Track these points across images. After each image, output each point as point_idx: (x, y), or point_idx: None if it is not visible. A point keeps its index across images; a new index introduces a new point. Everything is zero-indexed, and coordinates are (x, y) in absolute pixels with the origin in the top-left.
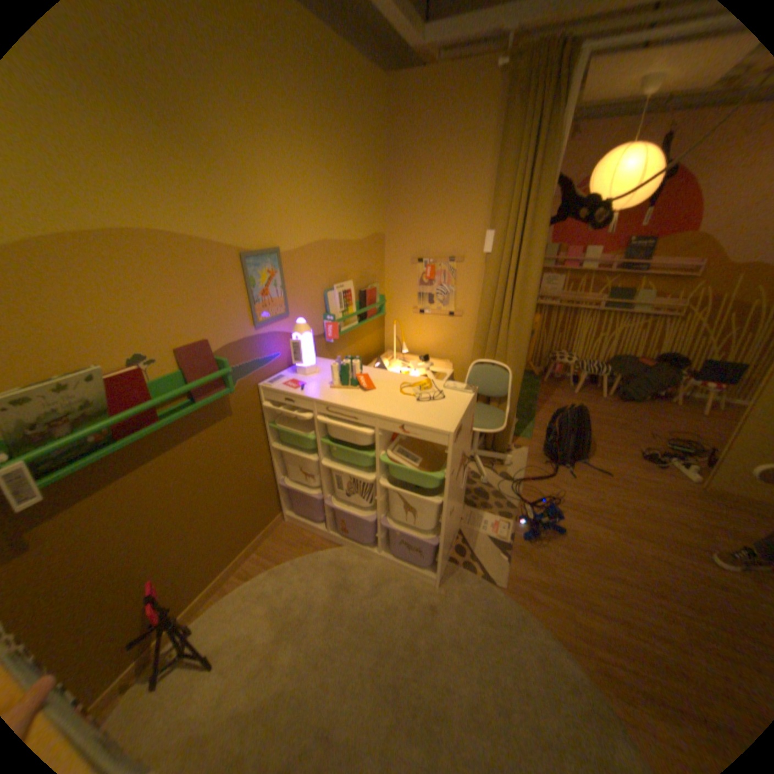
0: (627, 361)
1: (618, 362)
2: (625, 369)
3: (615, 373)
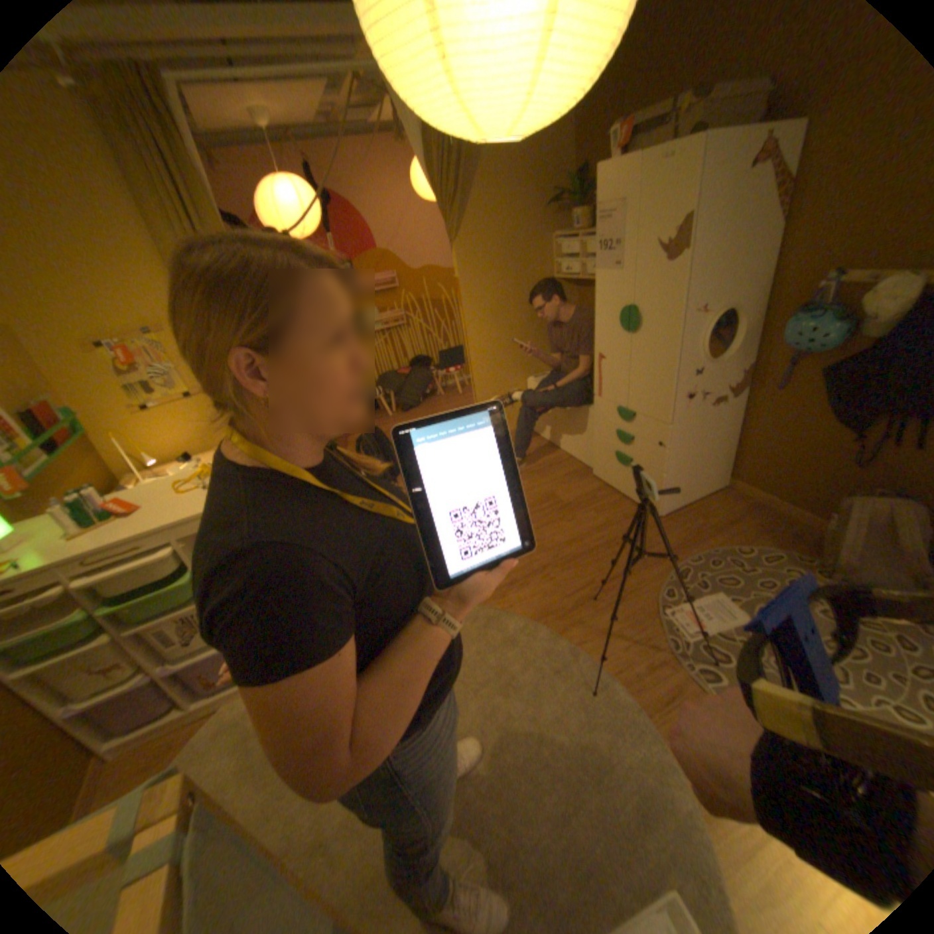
0: (390, 378)
1: (383, 382)
2: (391, 384)
3: (387, 392)
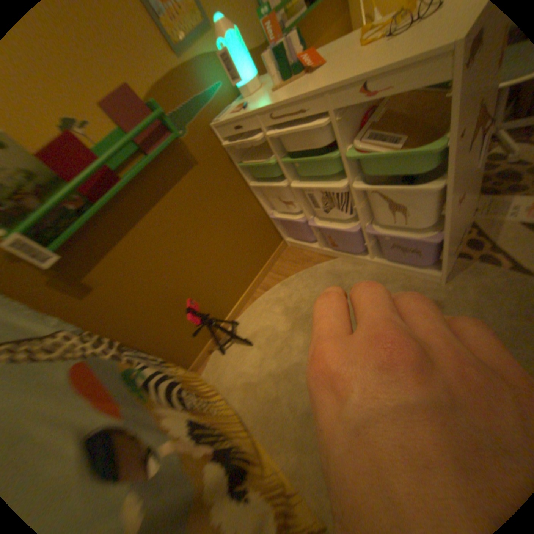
0: None
1: None
2: None
3: None
